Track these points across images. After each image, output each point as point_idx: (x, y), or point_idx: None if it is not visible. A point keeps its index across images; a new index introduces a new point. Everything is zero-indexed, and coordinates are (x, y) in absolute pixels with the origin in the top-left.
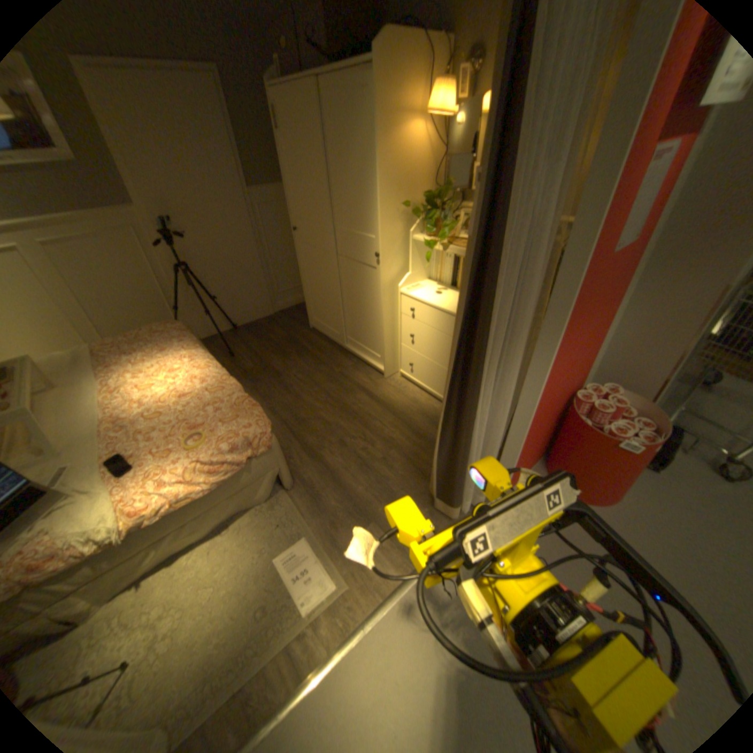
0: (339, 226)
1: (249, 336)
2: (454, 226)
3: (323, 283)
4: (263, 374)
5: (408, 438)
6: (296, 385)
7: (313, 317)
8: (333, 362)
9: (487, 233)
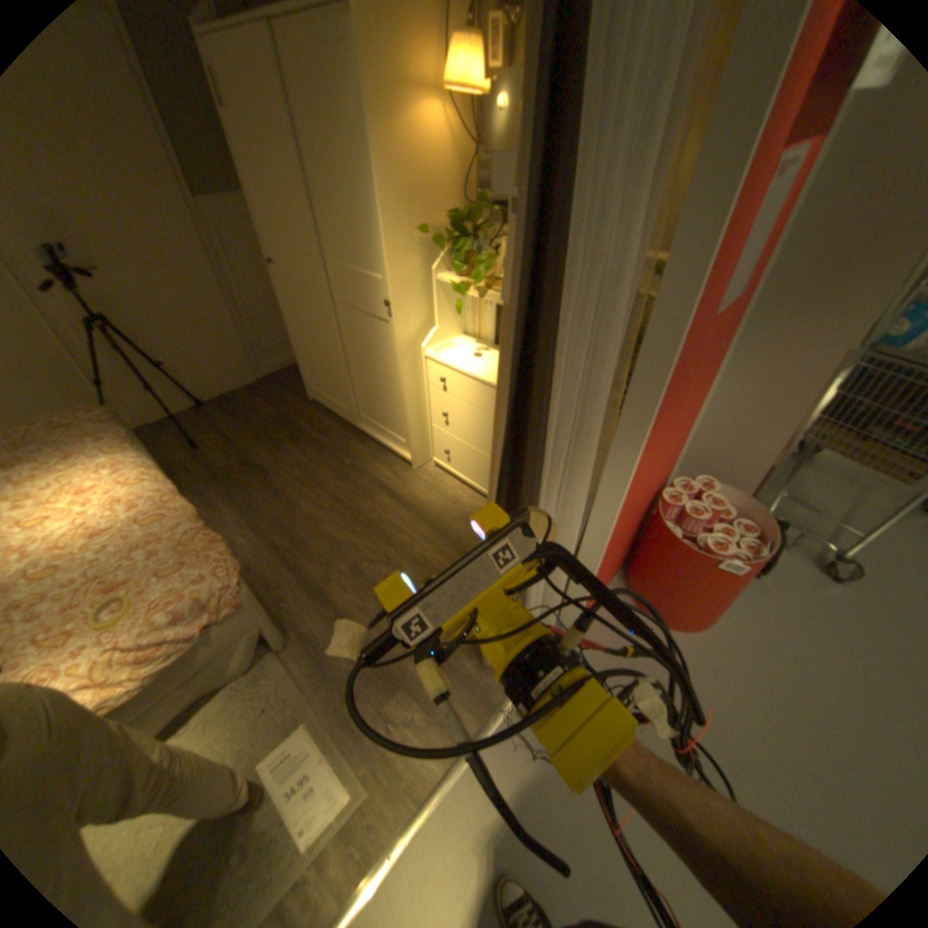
0: (331, 259)
1: (219, 415)
2: (493, 262)
3: (318, 339)
4: (241, 473)
5: (447, 556)
6: (290, 487)
7: (311, 386)
8: (342, 449)
9: (532, 295)
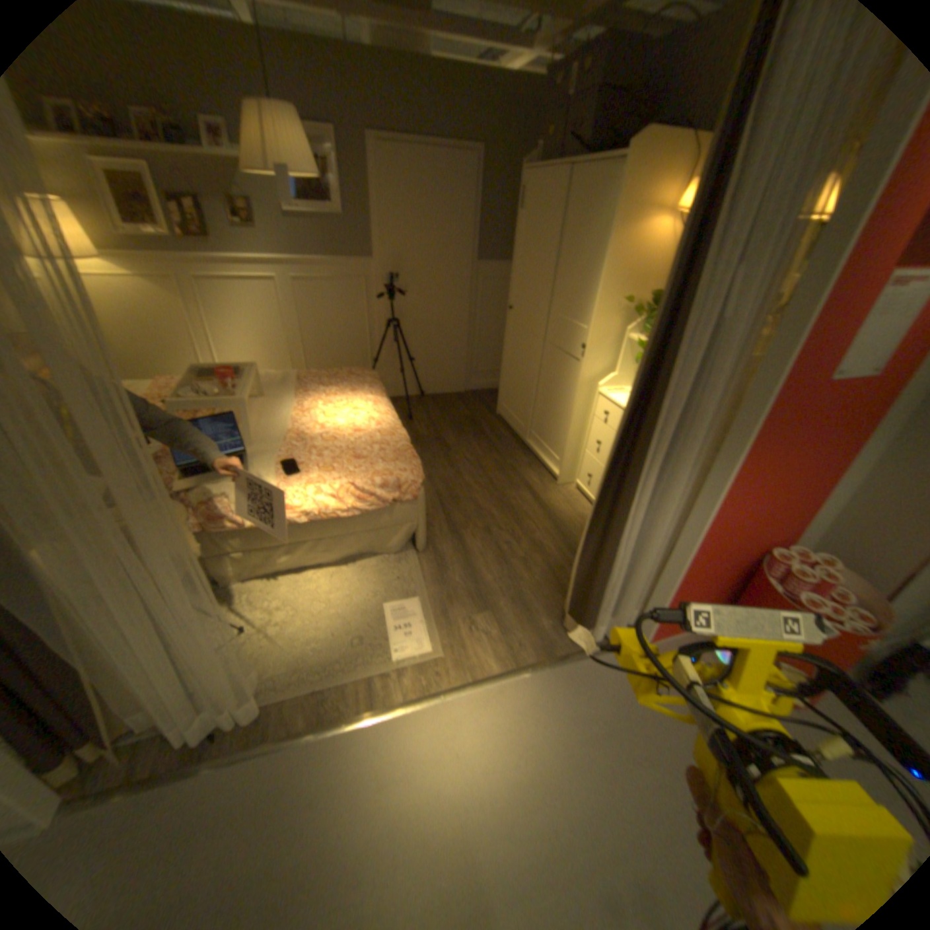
0: (555, 311)
1: (433, 406)
2: None
3: (523, 368)
4: (434, 445)
5: (560, 550)
6: (462, 463)
7: (503, 404)
8: (508, 453)
9: (674, 326)
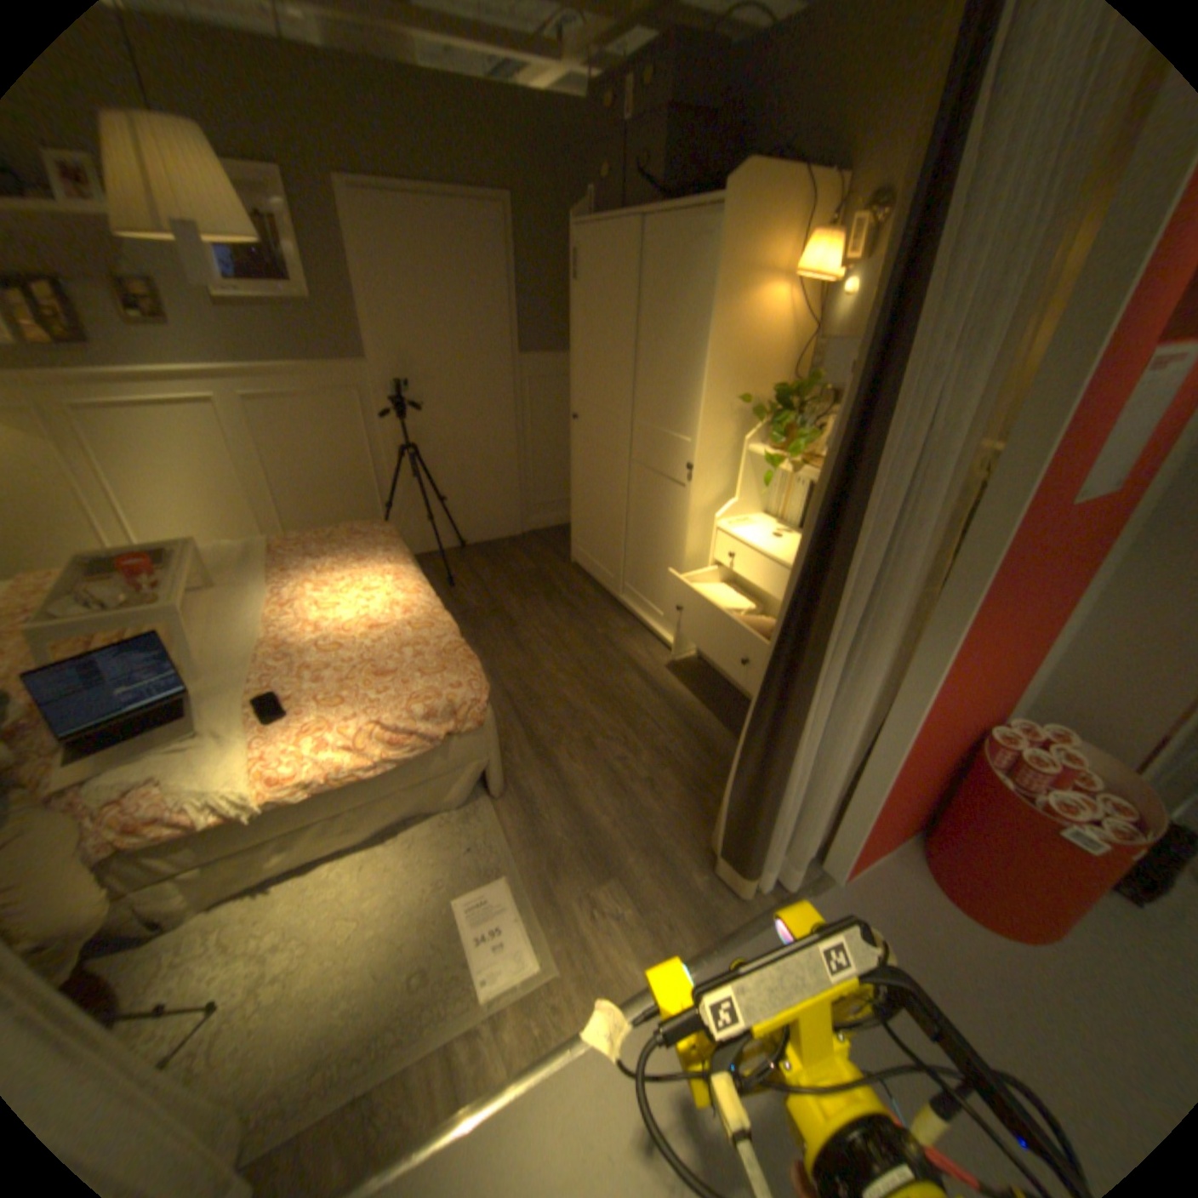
0: (641, 419)
1: (481, 560)
2: (816, 439)
3: (602, 498)
4: (491, 619)
5: (695, 756)
6: (536, 642)
7: (579, 548)
8: (597, 618)
9: (860, 448)
